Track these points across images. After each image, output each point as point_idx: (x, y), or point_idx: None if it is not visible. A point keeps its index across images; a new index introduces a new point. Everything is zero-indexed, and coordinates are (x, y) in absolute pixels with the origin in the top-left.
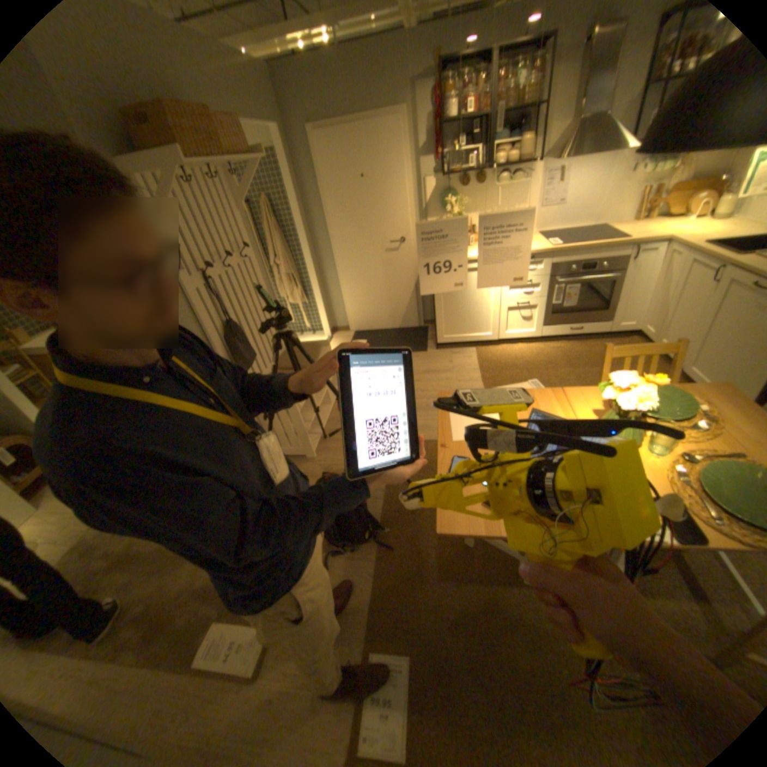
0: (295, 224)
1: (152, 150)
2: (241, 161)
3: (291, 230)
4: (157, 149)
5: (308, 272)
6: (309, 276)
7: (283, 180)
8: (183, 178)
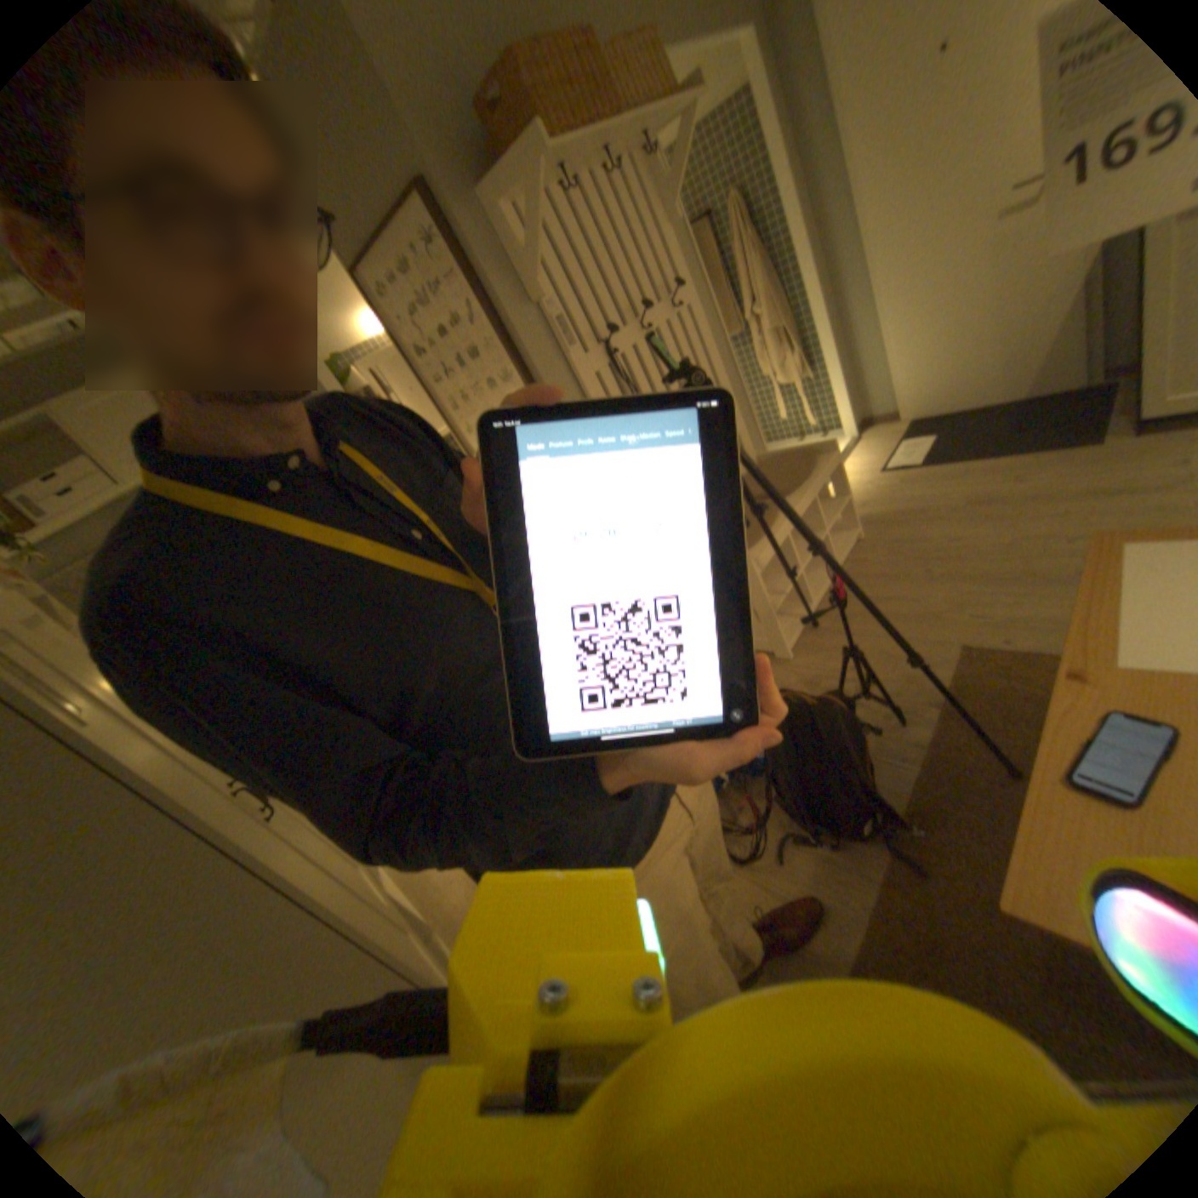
0: (789, 222)
1: (508, 140)
2: (667, 117)
3: (782, 236)
4: (514, 134)
5: (813, 312)
6: (815, 321)
7: (767, 138)
8: (560, 178)
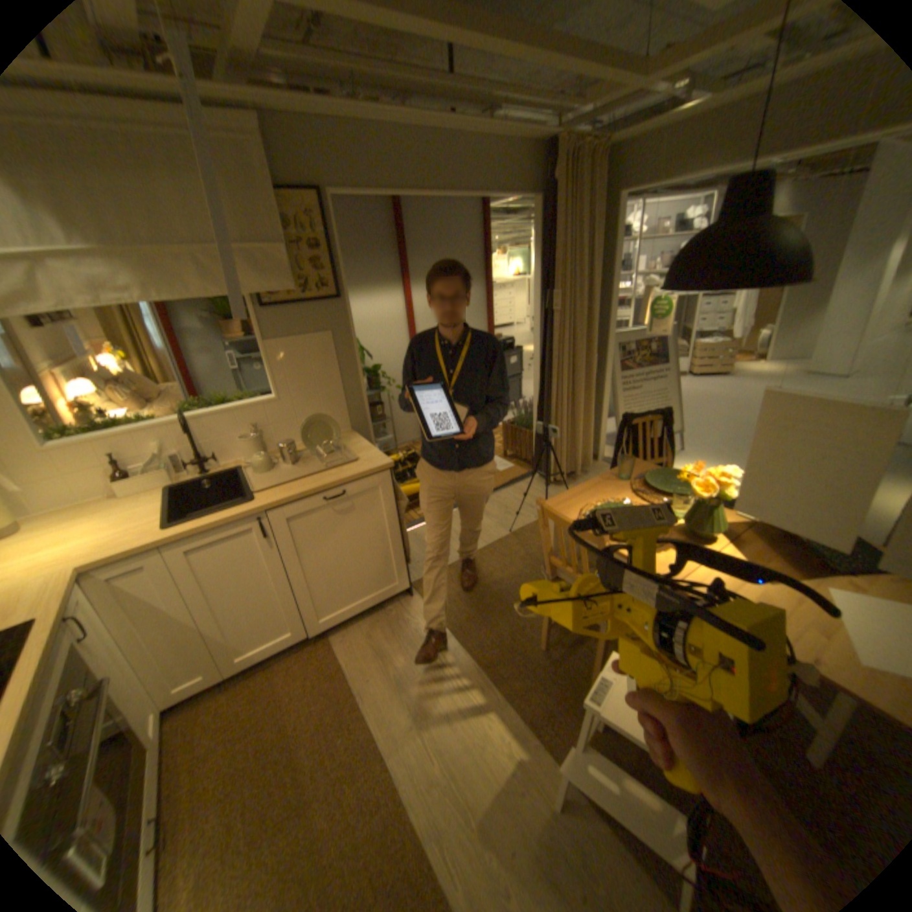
0: None
1: None
2: None
3: None
4: None
5: None
6: None
7: None
8: None
